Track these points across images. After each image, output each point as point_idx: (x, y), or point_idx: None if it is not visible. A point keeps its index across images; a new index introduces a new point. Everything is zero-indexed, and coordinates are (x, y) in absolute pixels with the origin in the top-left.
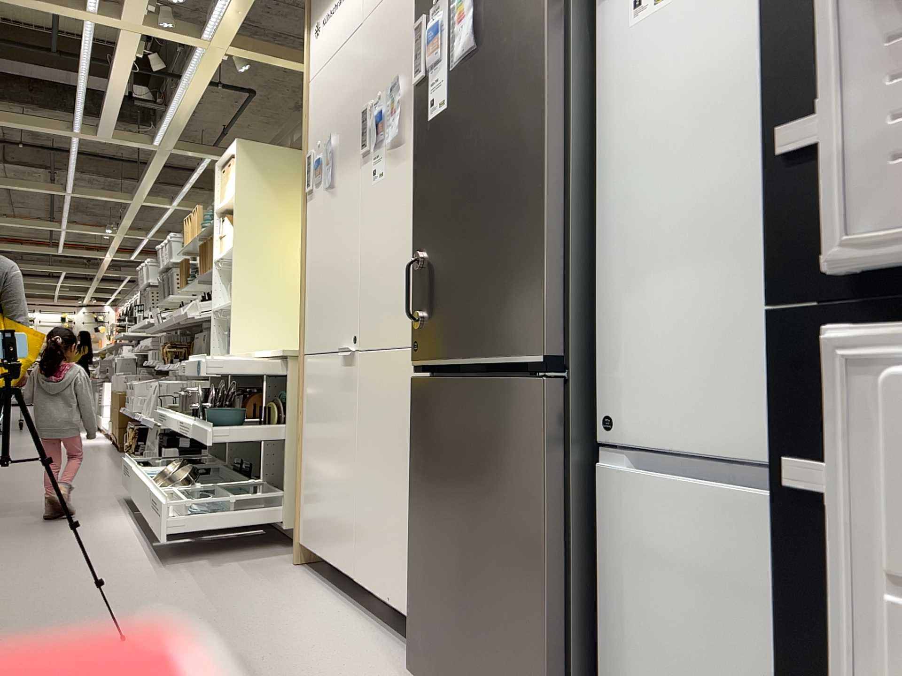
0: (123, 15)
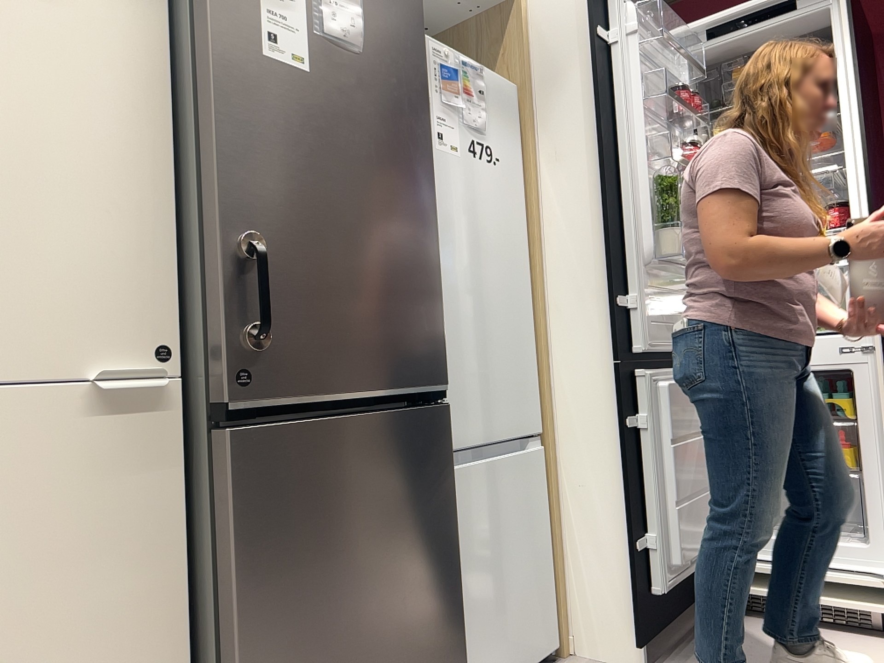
0: None
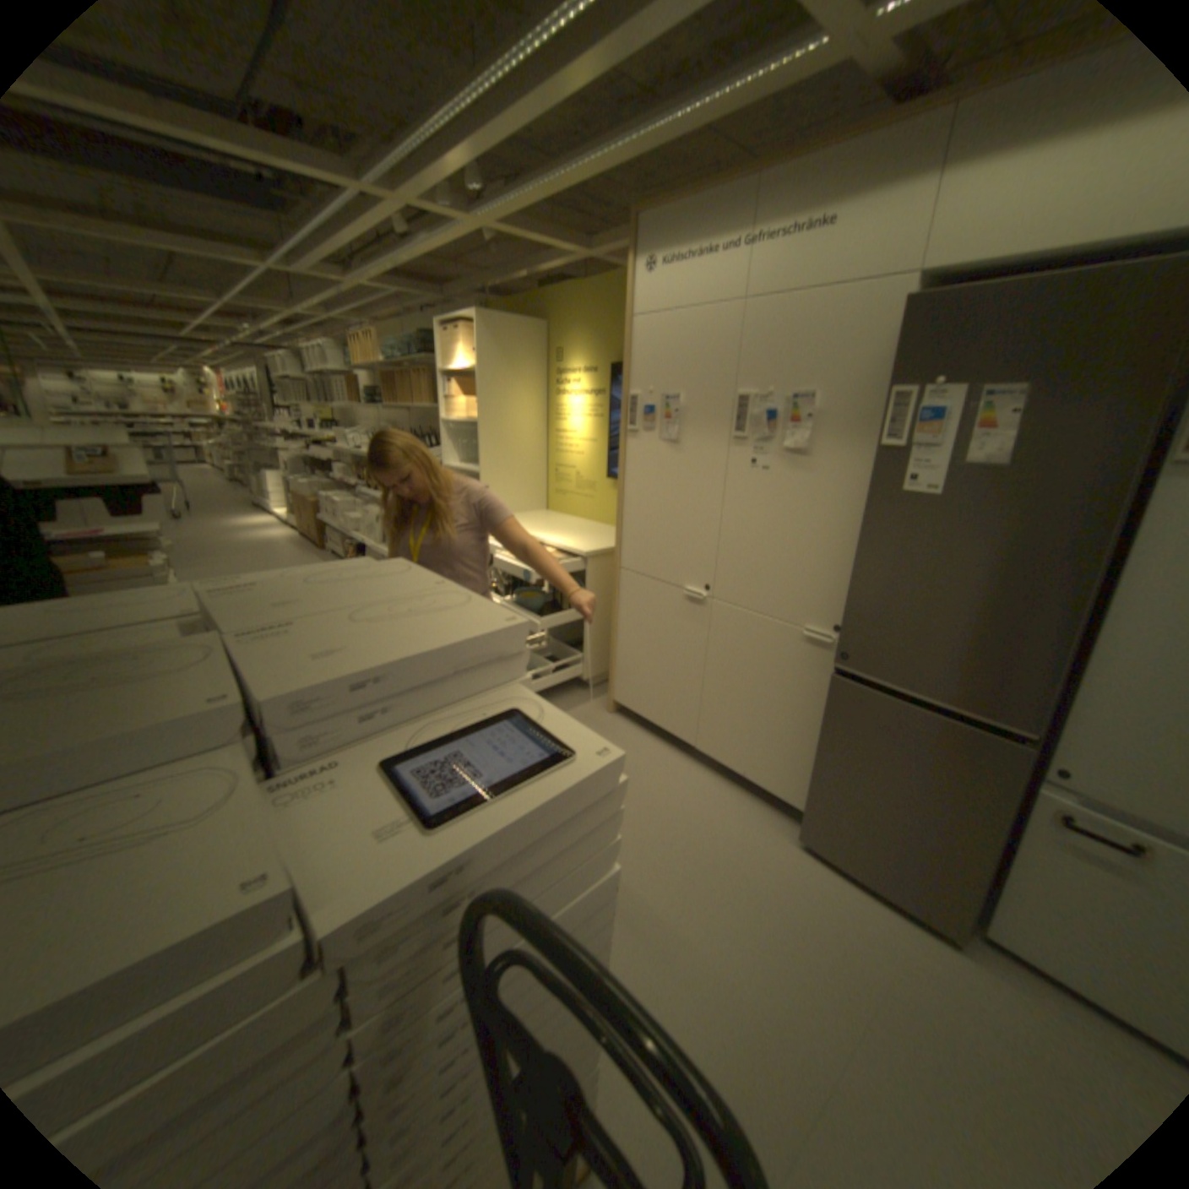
0: (392, 184)
